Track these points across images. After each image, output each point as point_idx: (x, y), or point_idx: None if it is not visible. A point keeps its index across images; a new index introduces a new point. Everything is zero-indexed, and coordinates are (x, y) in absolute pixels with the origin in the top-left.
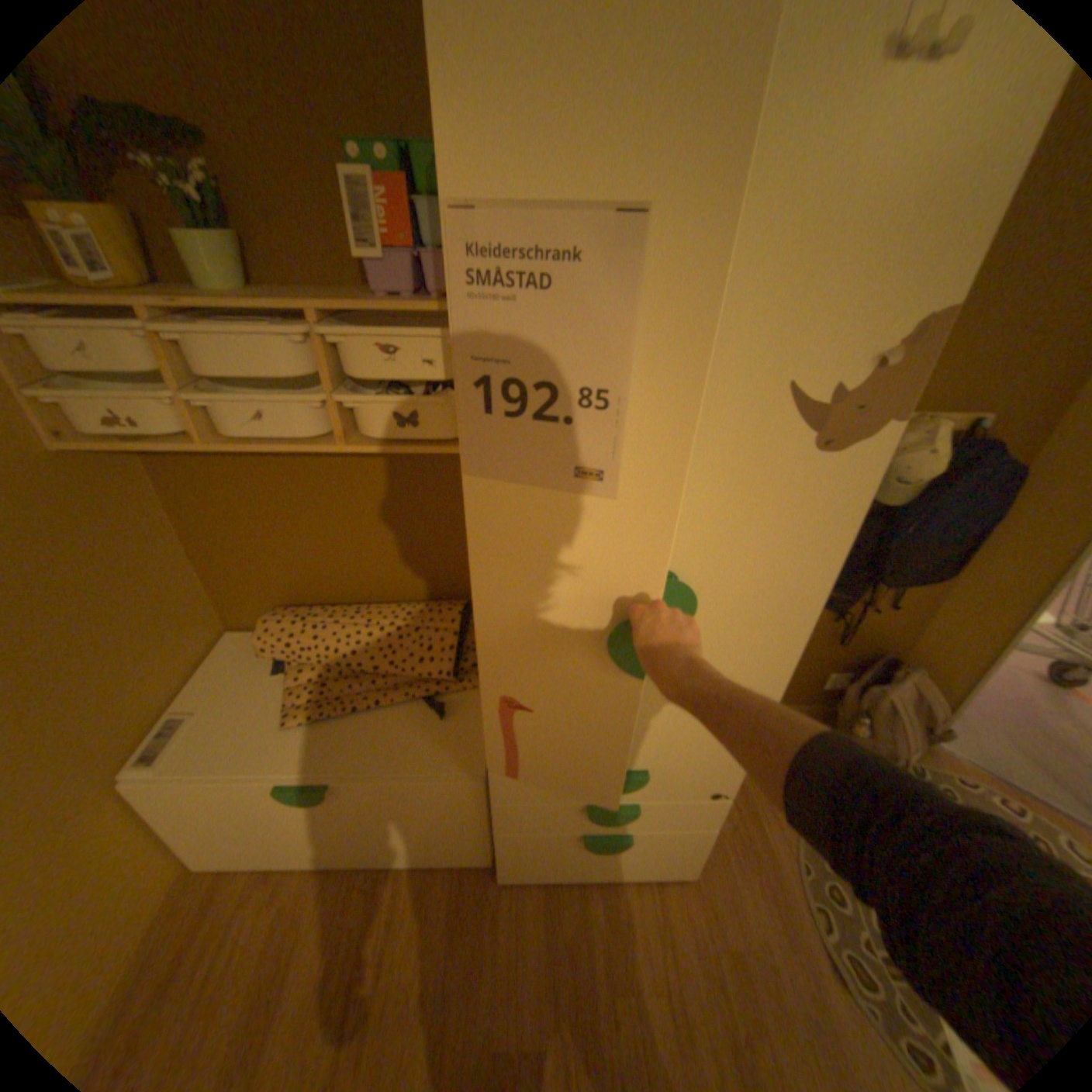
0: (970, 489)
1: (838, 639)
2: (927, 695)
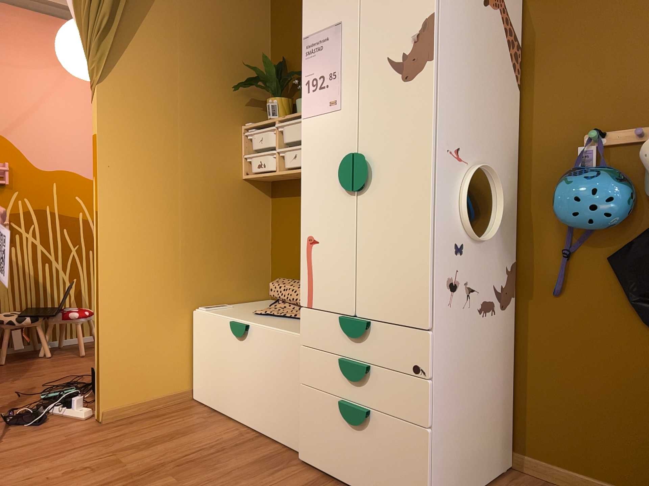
0: None
1: None
2: None
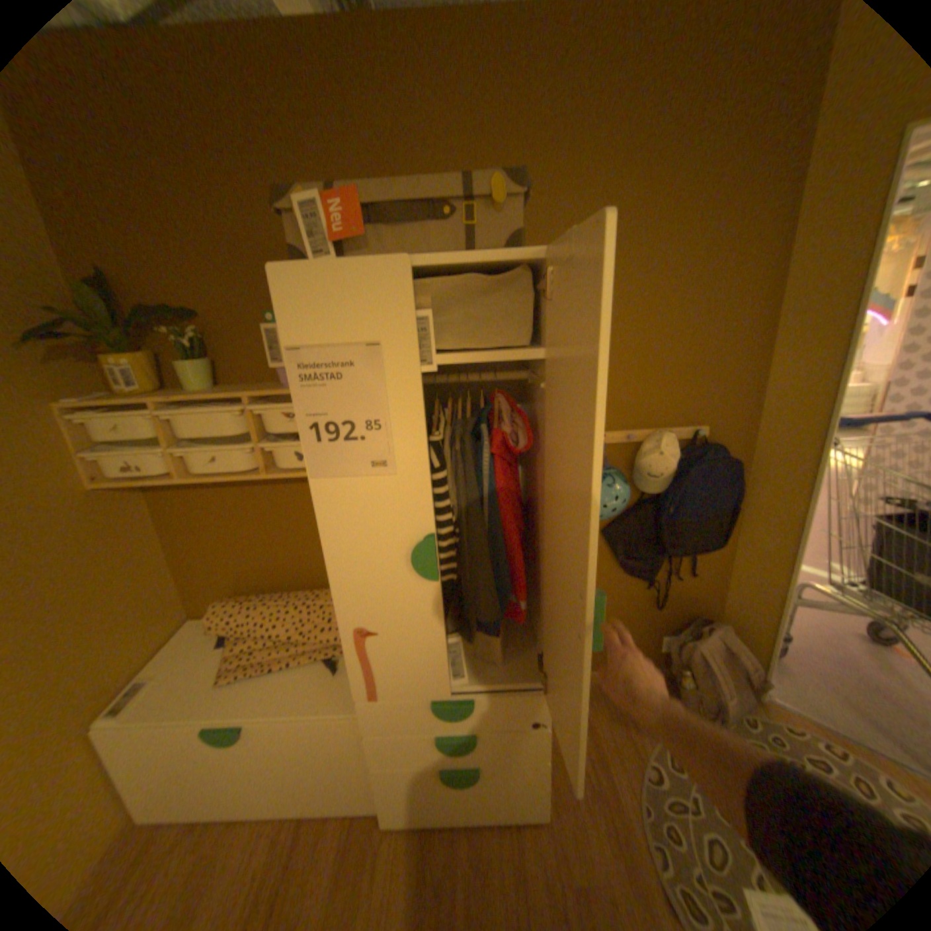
0: (703, 478)
1: (658, 605)
2: (737, 649)
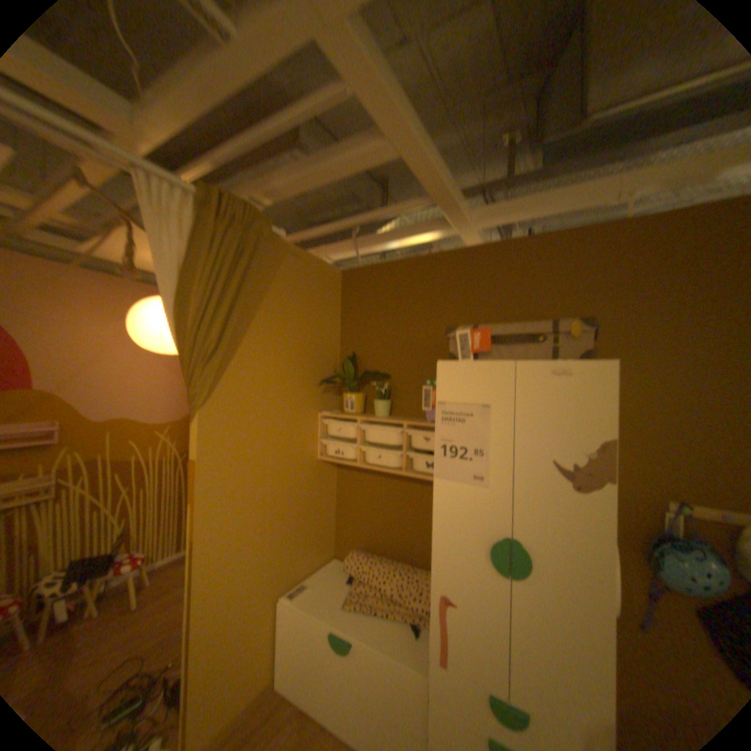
0: None
1: None
2: None
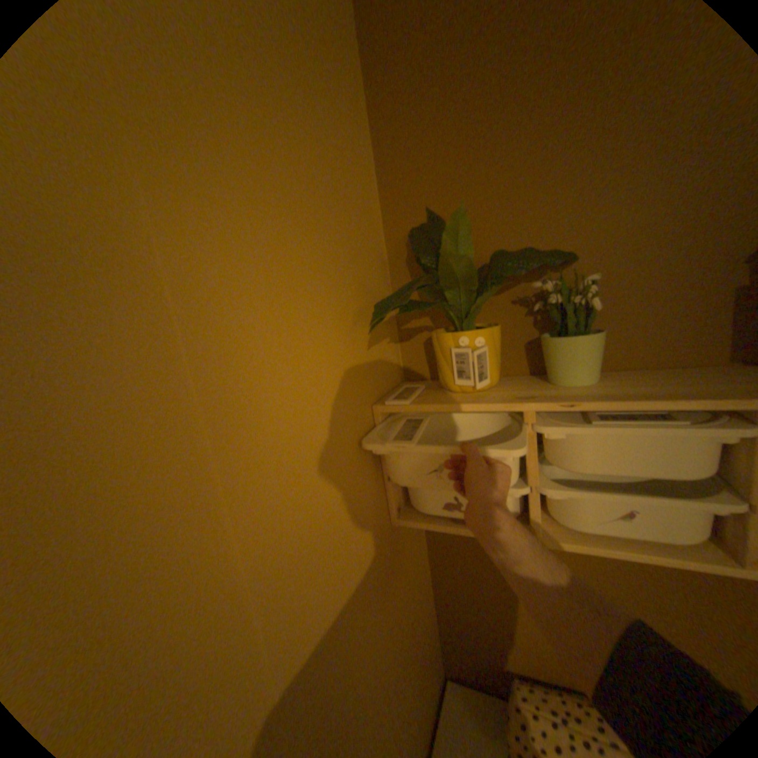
0: None
1: None
2: None
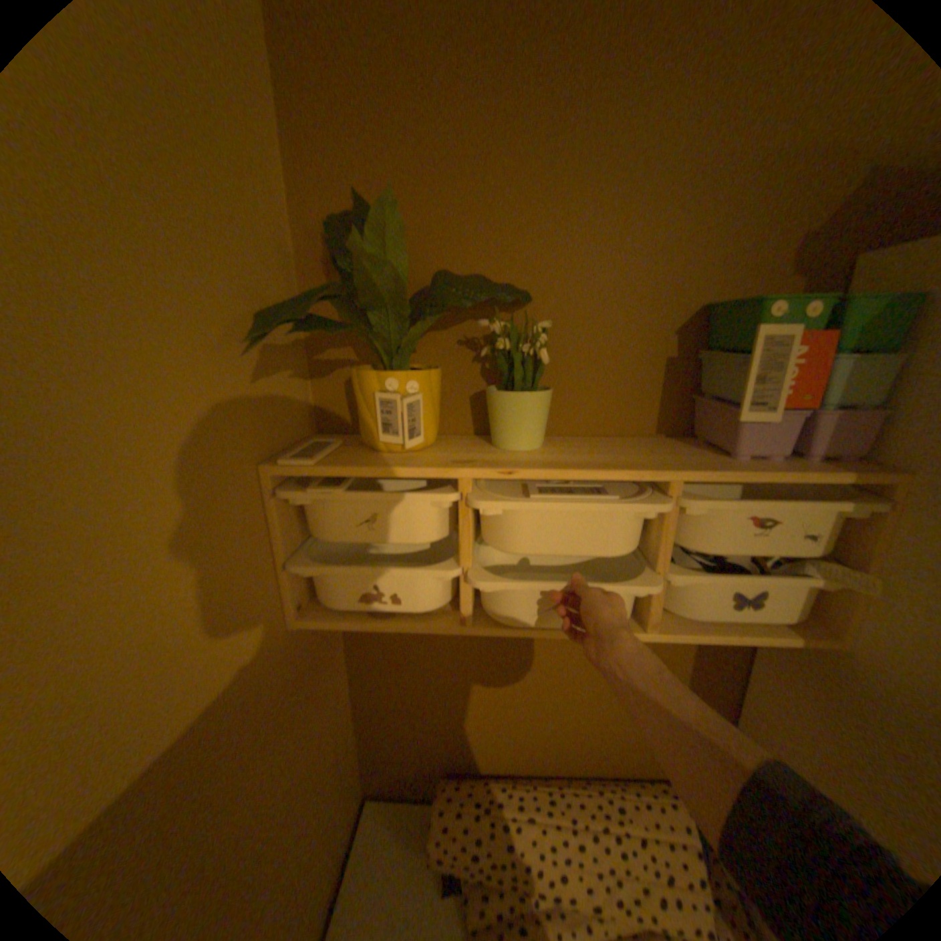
0: None
1: None
2: None
